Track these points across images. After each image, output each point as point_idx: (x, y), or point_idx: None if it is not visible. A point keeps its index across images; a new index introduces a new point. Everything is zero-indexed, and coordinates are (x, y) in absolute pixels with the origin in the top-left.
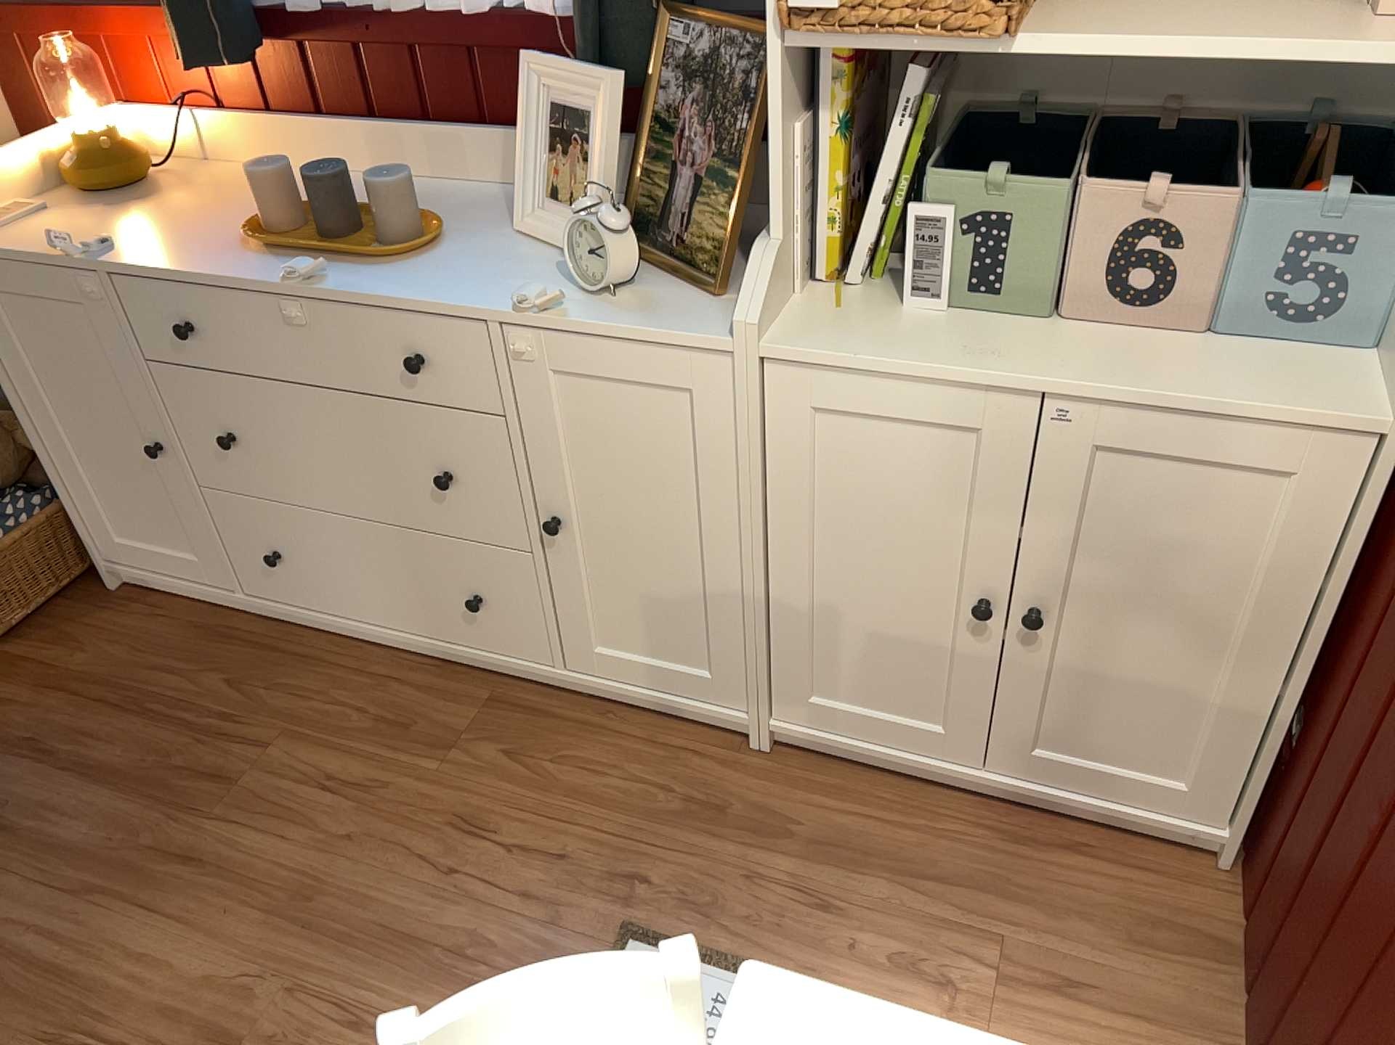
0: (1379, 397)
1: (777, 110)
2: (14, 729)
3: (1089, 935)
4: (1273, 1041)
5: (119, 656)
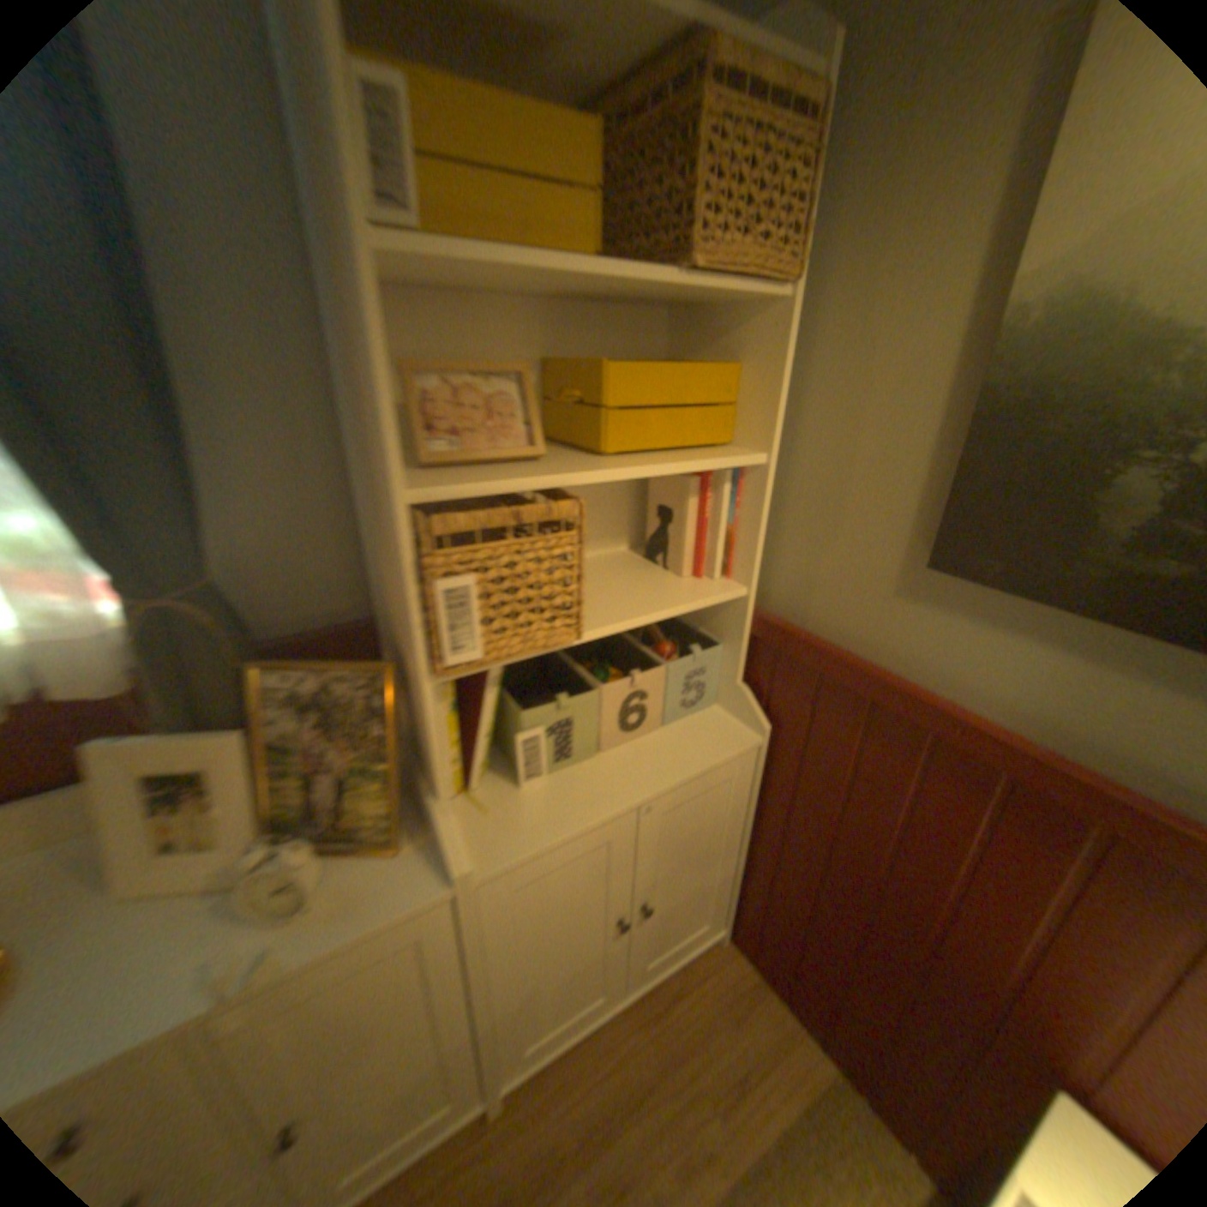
0: (746, 733)
1: (427, 727)
2: None
3: (723, 1049)
4: (828, 1031)
5: None
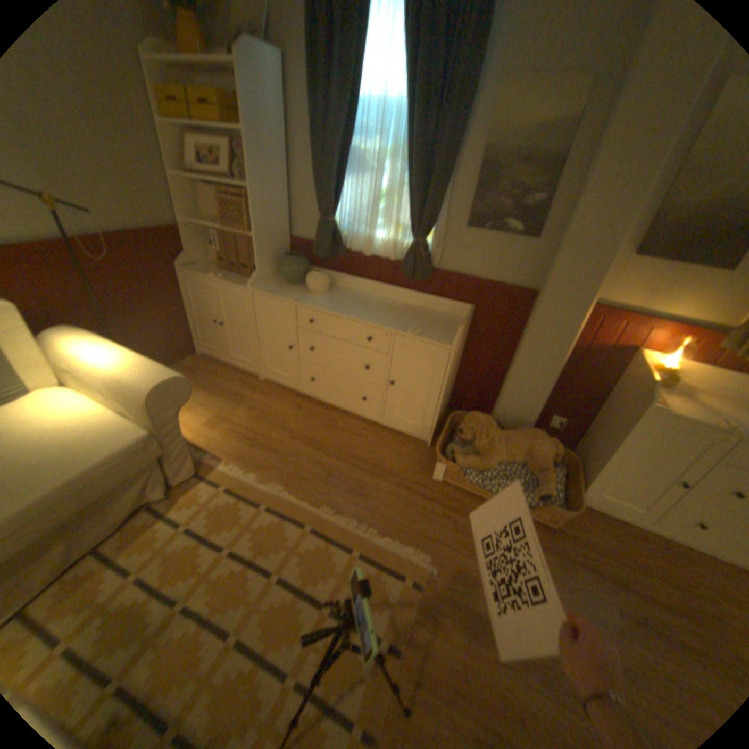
0: None
1: None
2: (608, 576)
3: None
4: None
5: (611, 544)
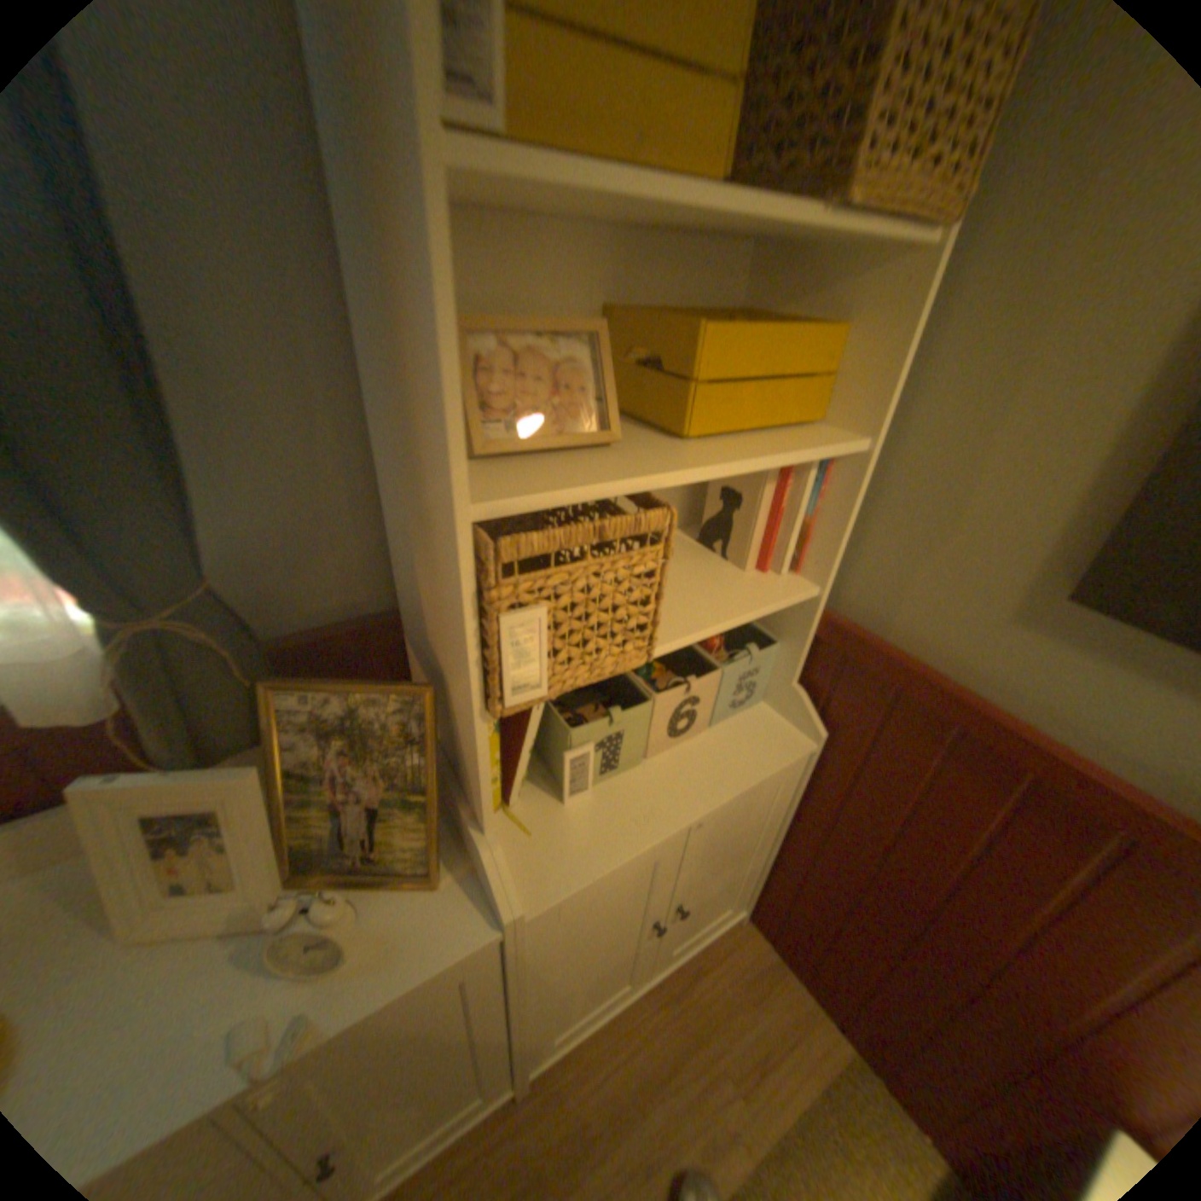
0: (799, 737)
1: (478, 763)
2: None
3: (744, 1028)
4: (851, 1017)
5: None
